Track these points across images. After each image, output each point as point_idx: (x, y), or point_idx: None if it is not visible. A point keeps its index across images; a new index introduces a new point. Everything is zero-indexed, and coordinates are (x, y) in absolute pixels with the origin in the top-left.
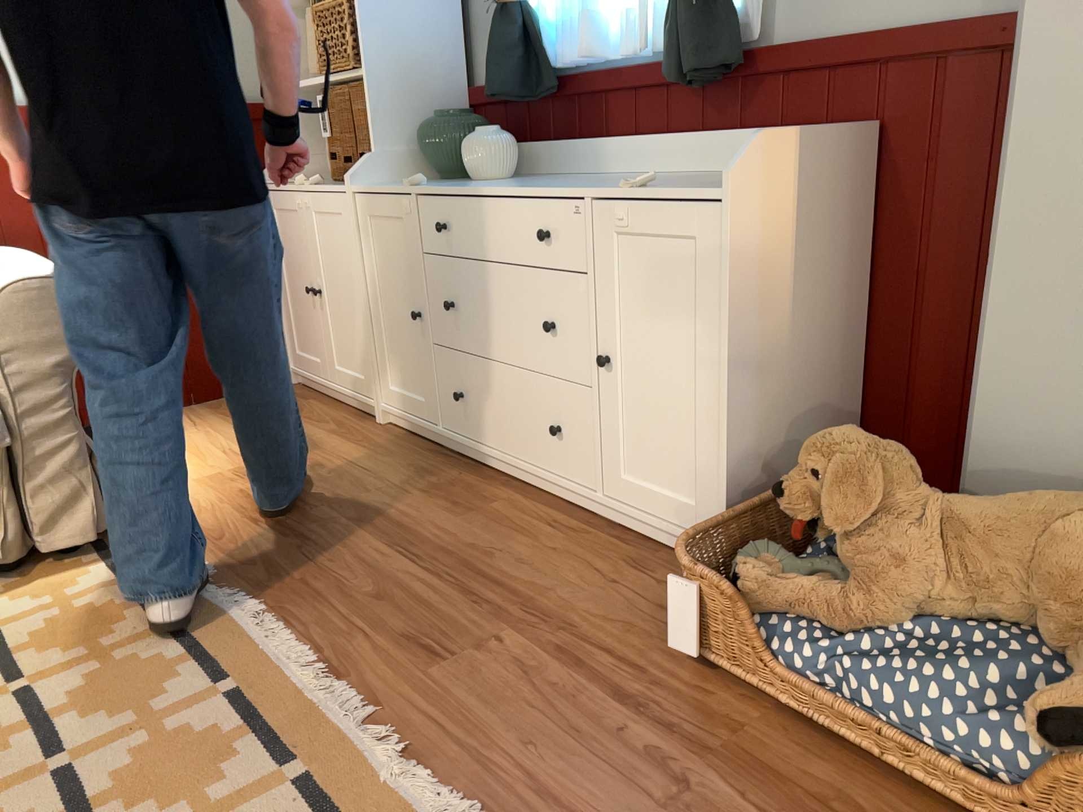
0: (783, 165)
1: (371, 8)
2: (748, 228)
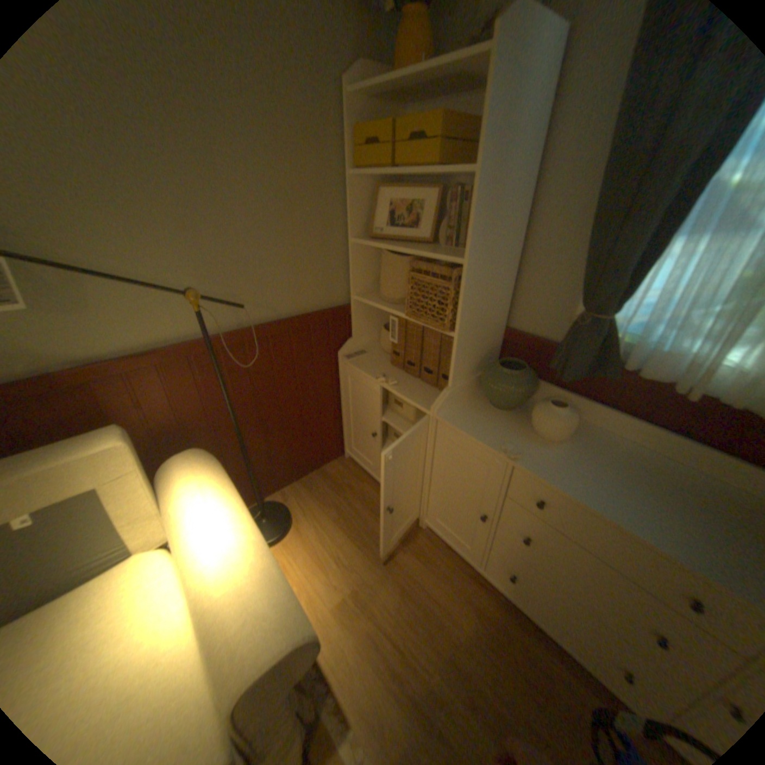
0: None
1: (472, 290)
2: None
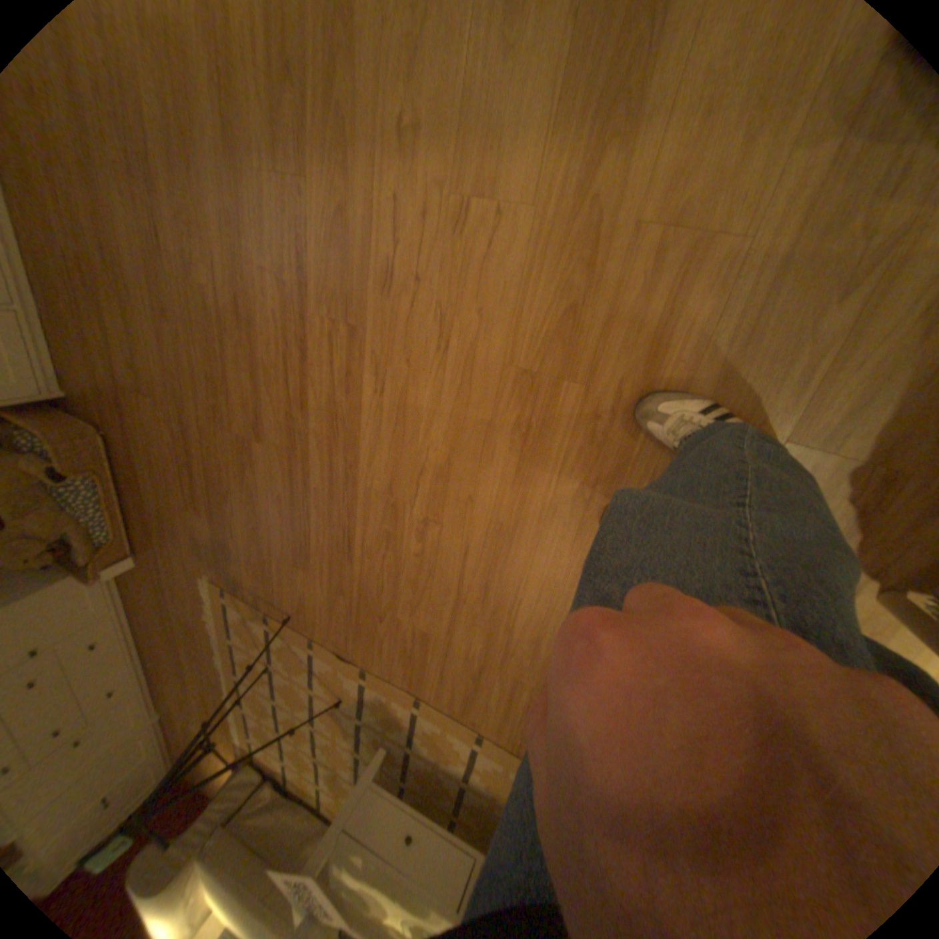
0: None
1: None
2: None
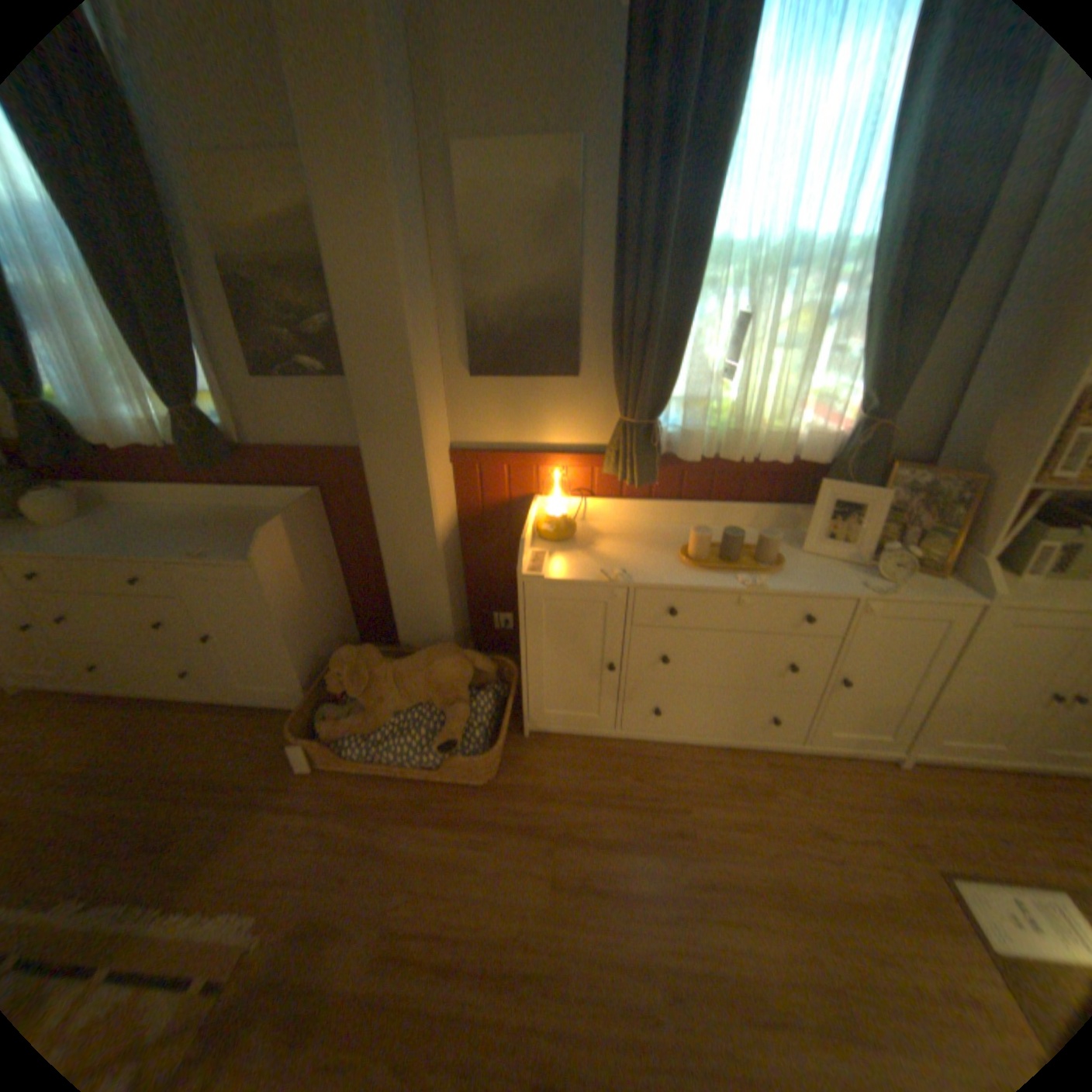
0: (278, 535)
1: None
2: (270, 573)
